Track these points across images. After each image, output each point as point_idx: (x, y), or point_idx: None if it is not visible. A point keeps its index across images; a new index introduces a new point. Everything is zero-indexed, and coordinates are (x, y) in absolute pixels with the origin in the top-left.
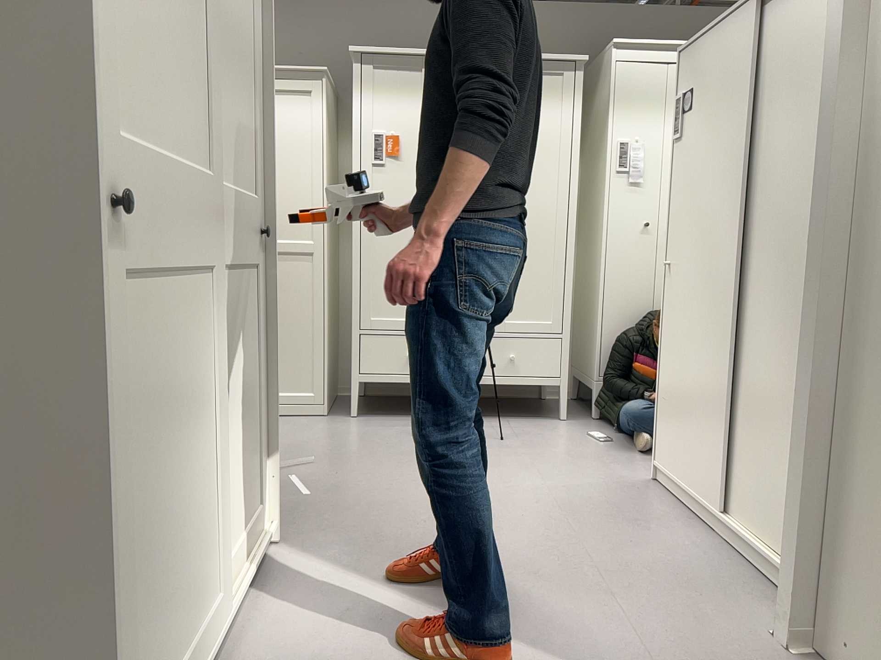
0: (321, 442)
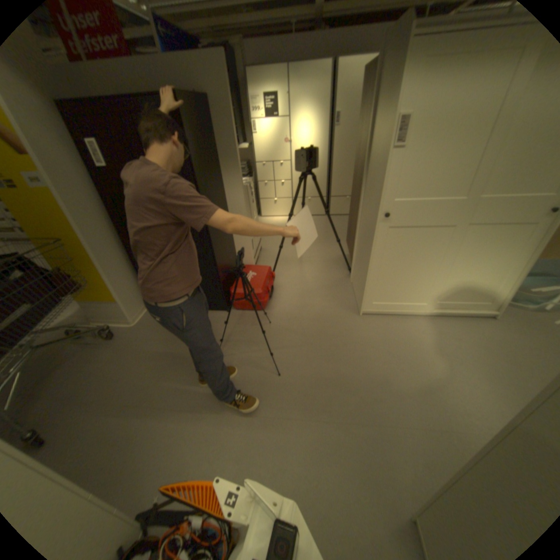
0: None
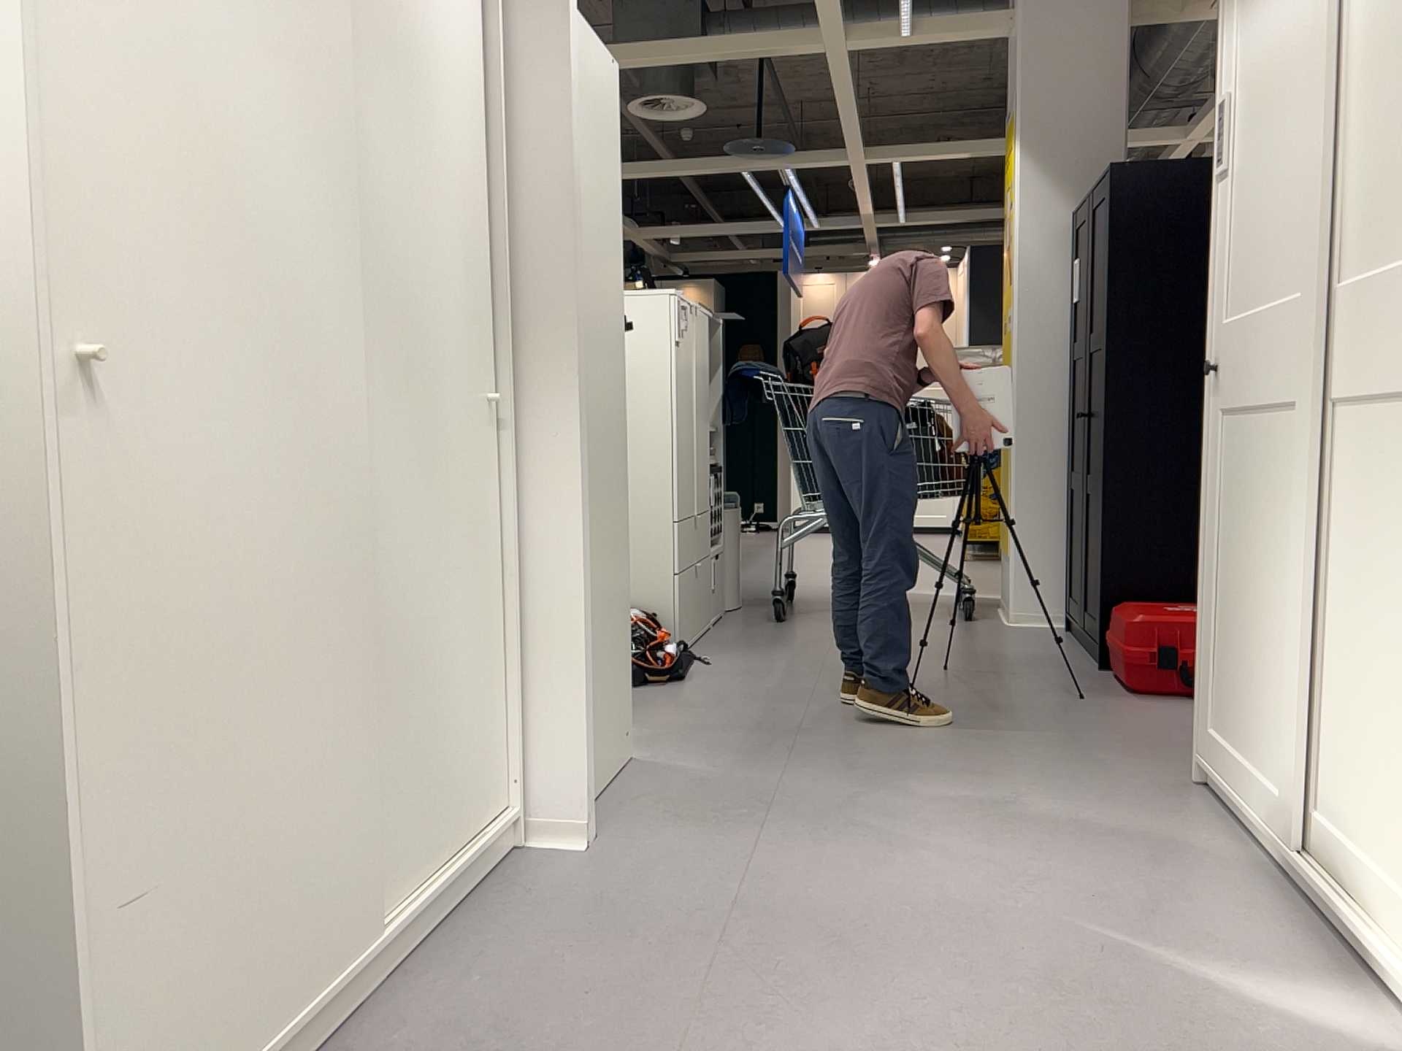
0: None
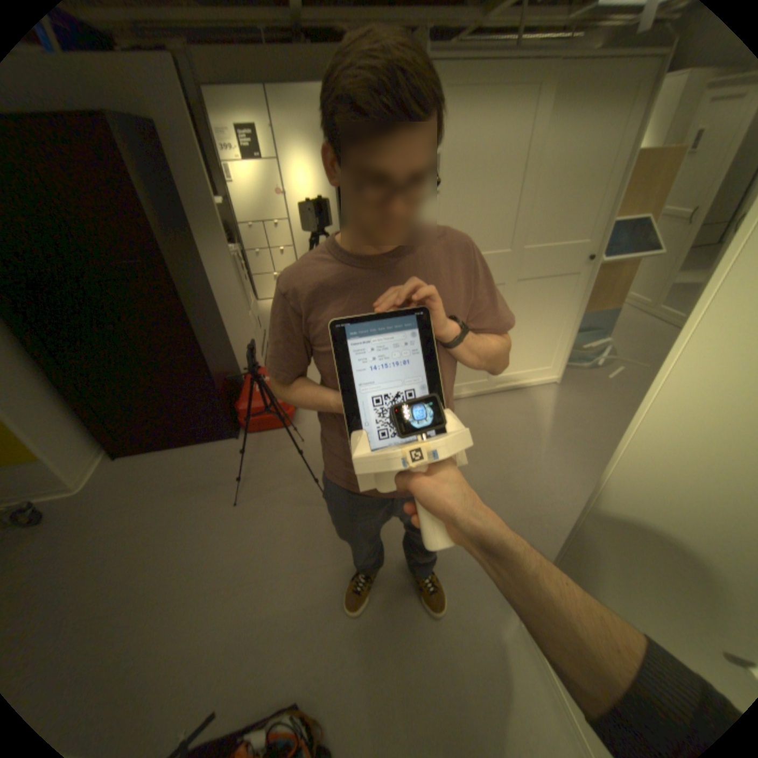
0: None
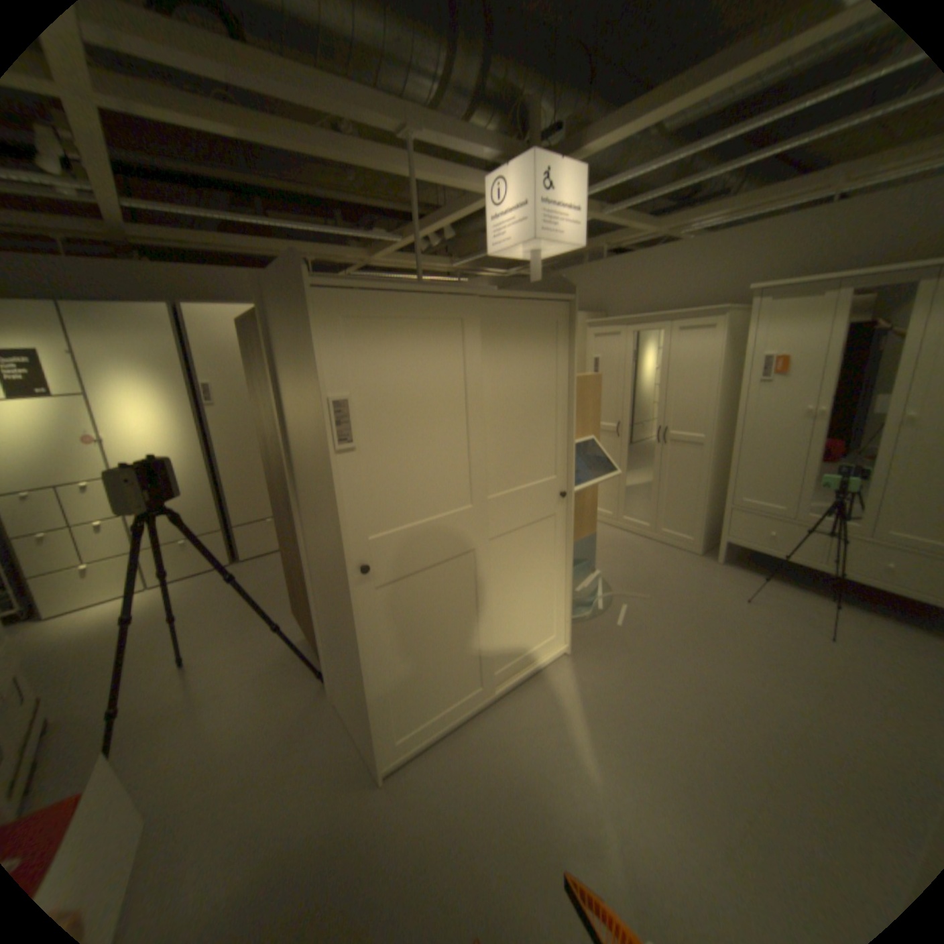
0: (673, 581)
